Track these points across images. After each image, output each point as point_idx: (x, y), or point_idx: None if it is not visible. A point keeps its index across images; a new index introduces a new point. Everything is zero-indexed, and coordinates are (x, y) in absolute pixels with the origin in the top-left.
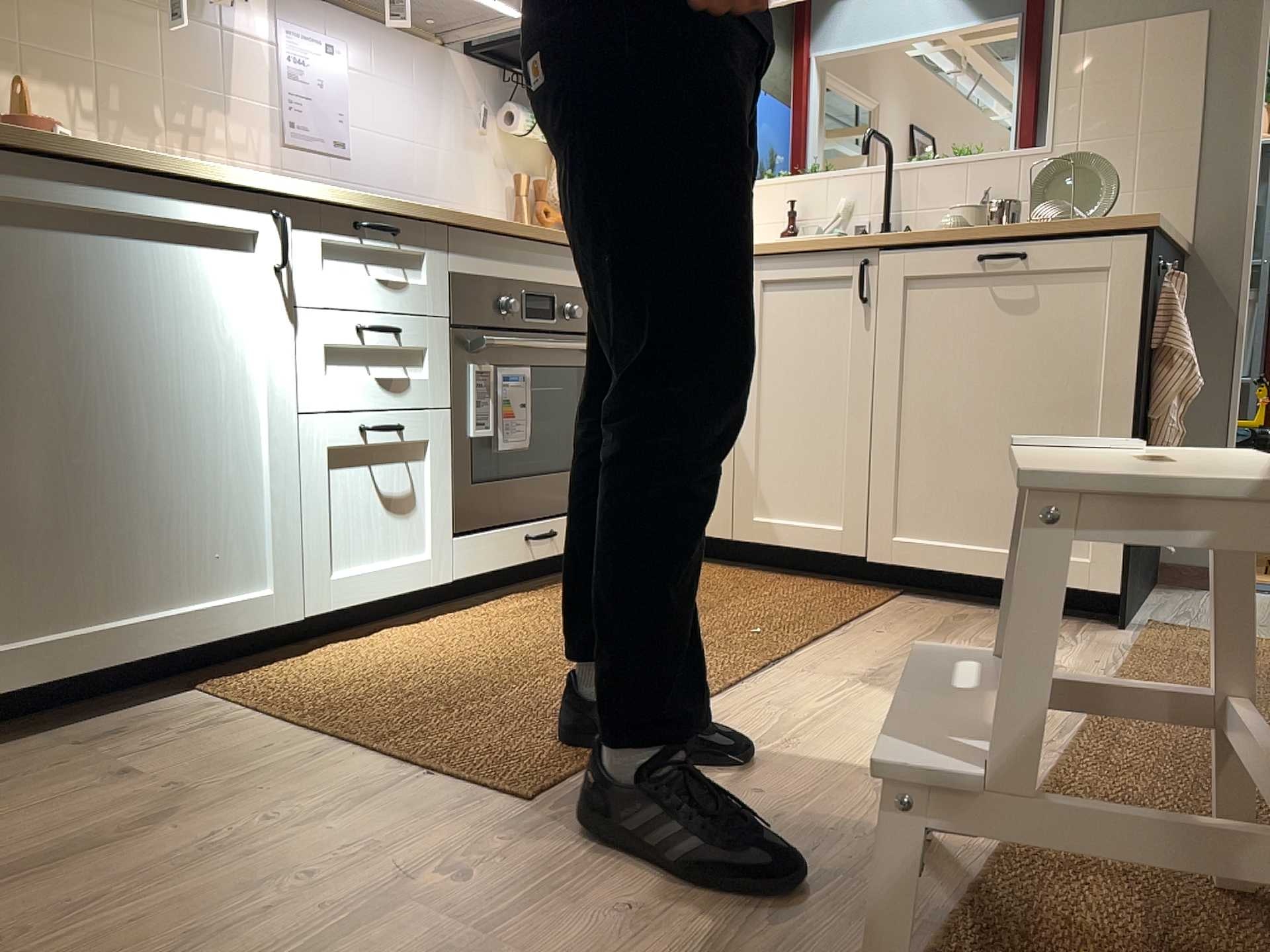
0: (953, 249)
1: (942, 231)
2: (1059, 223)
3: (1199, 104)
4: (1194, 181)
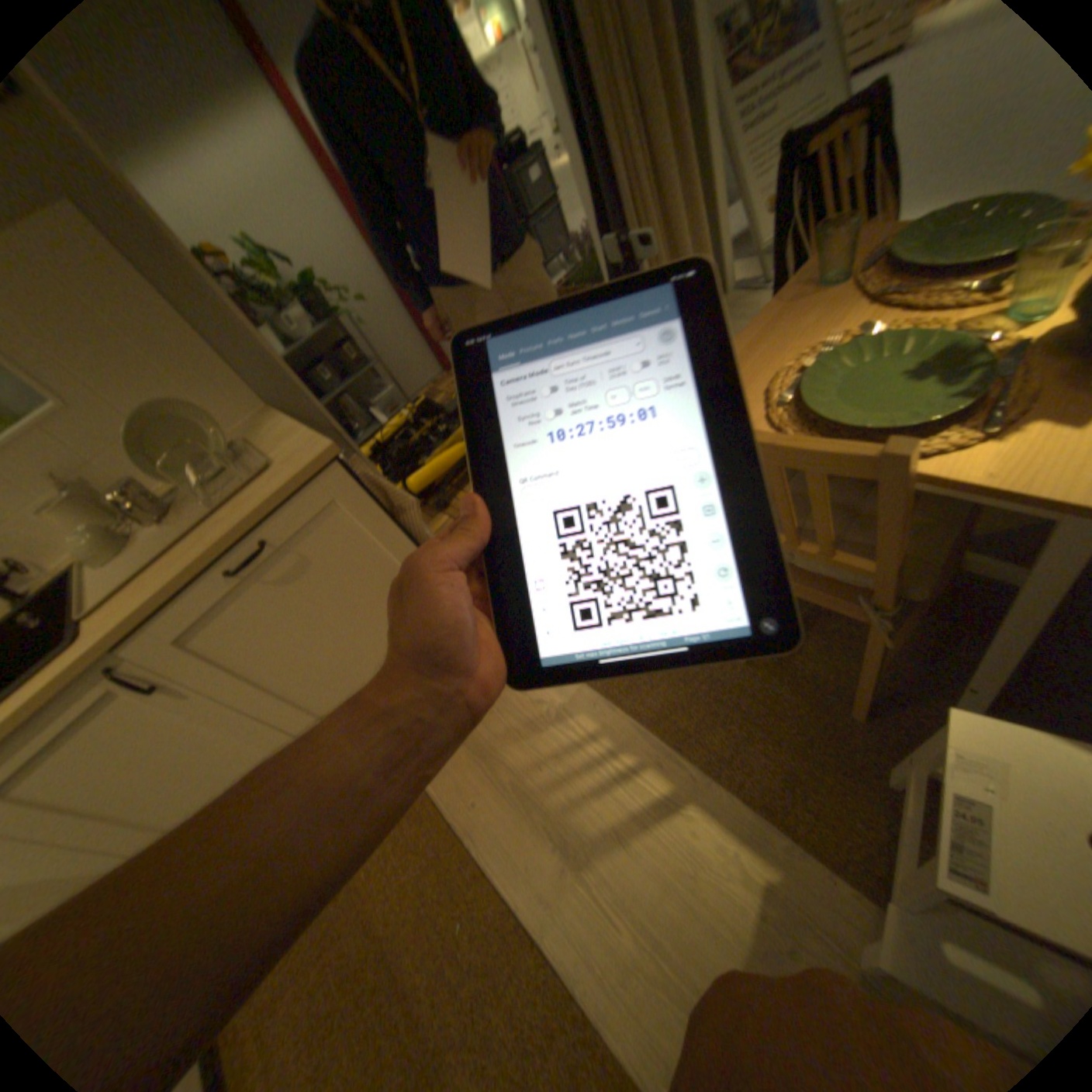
0: (185, 582)
1: (160, 583)
2: (262, 497)
3: (164, 294)
4: (226, 359)
